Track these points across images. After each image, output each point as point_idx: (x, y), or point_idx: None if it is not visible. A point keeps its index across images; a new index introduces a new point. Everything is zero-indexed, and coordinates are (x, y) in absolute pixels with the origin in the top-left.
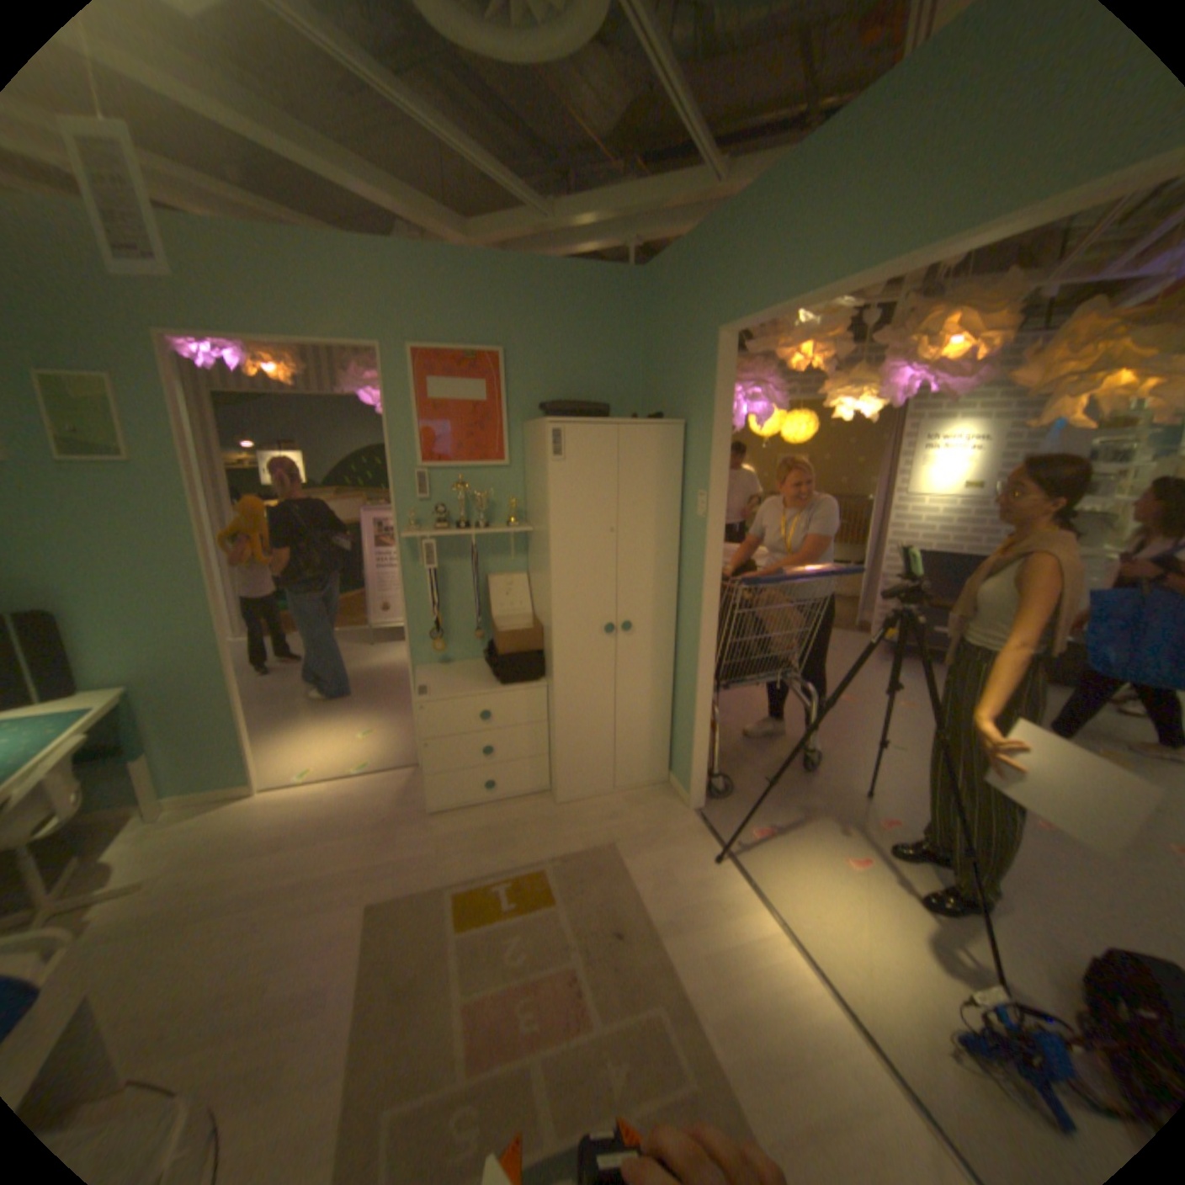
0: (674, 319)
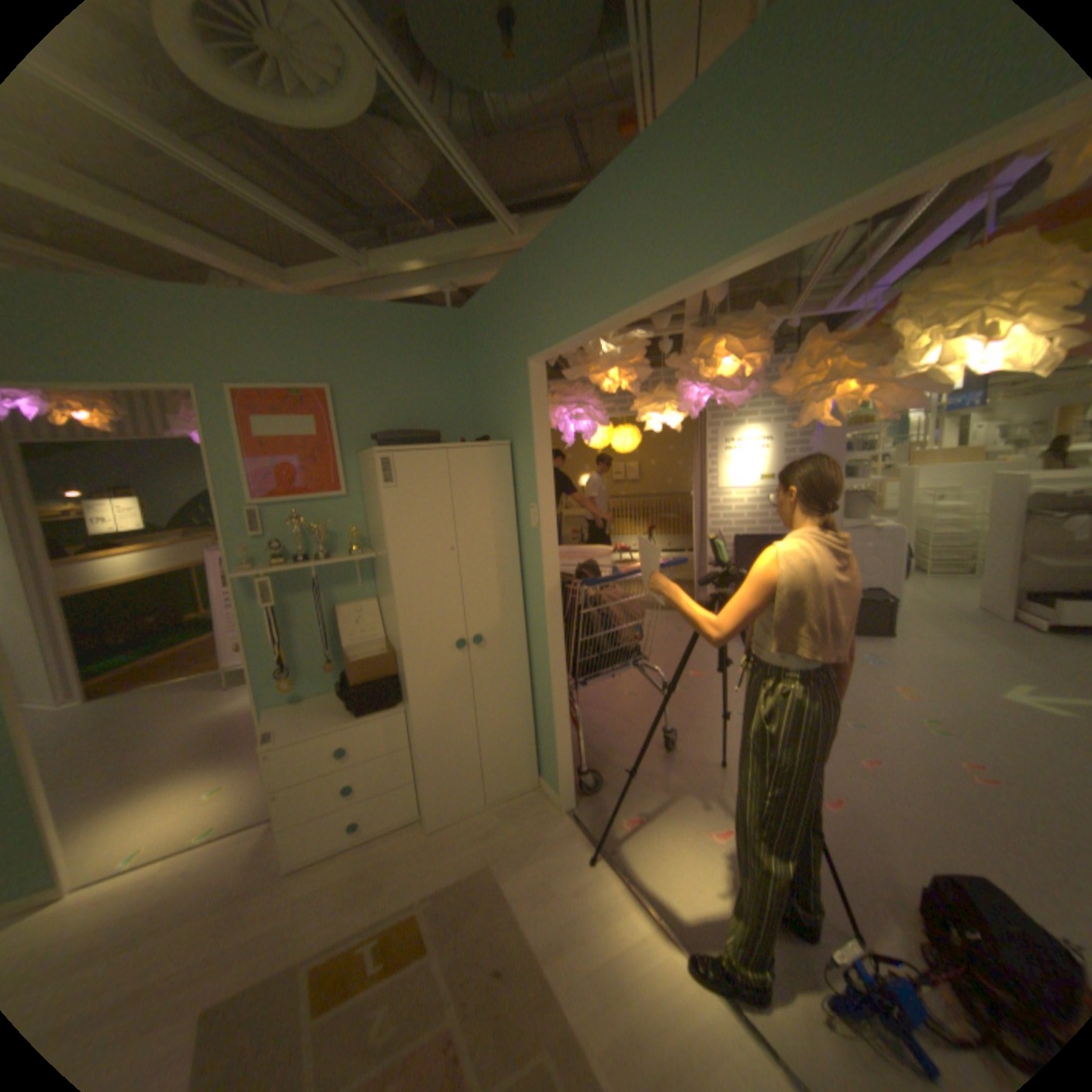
0: (490, 353)
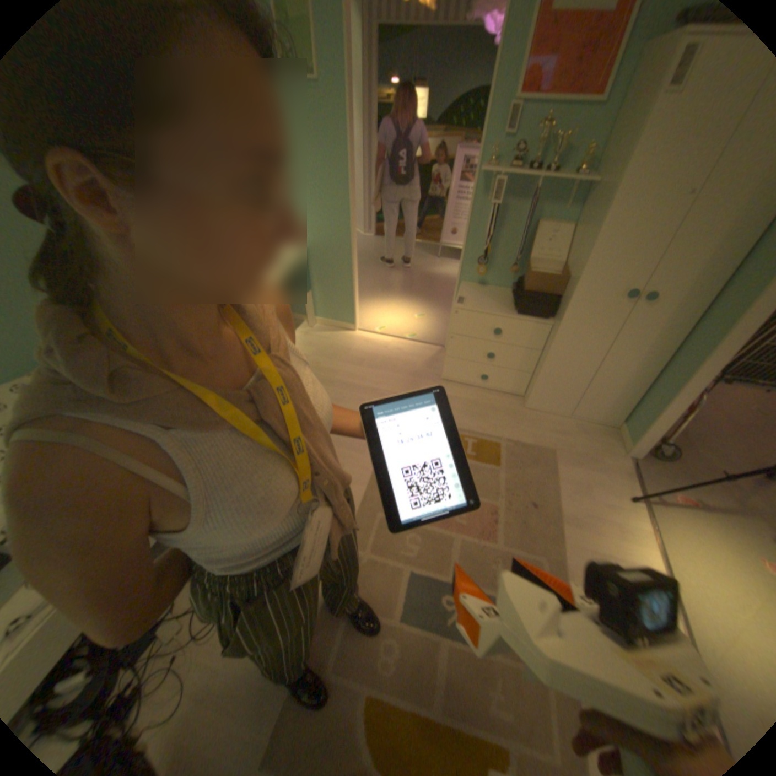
0: None
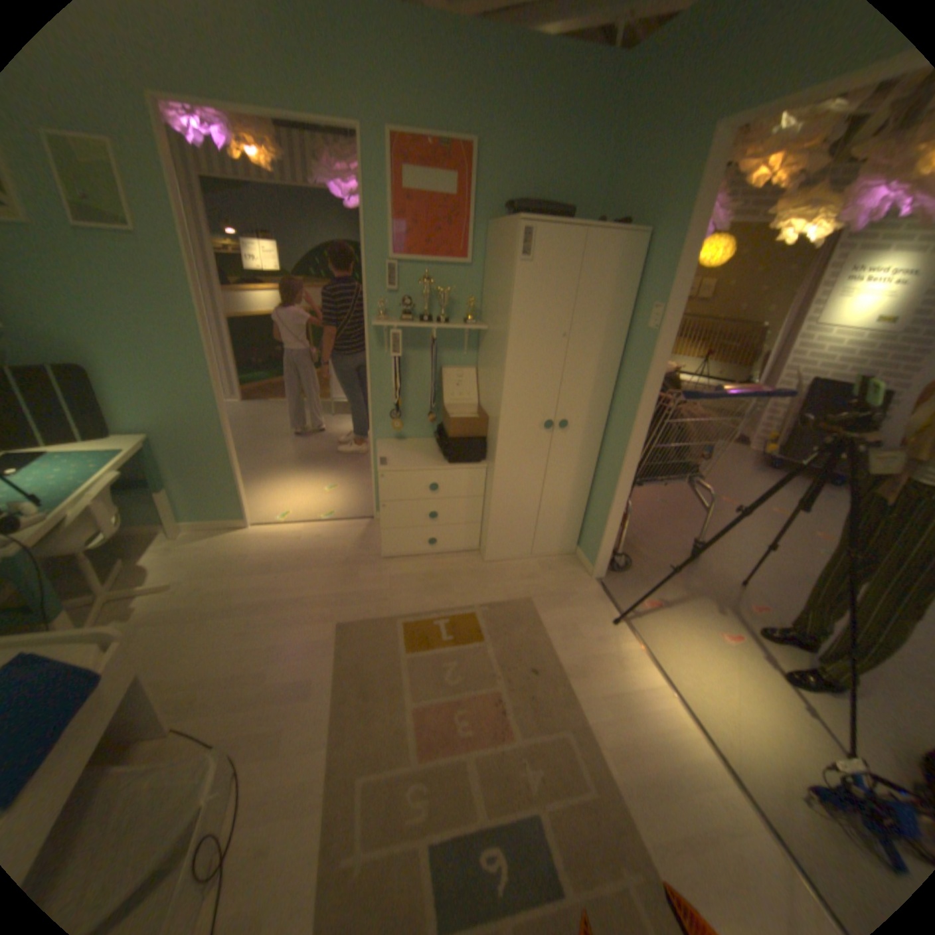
0: (658, 112)
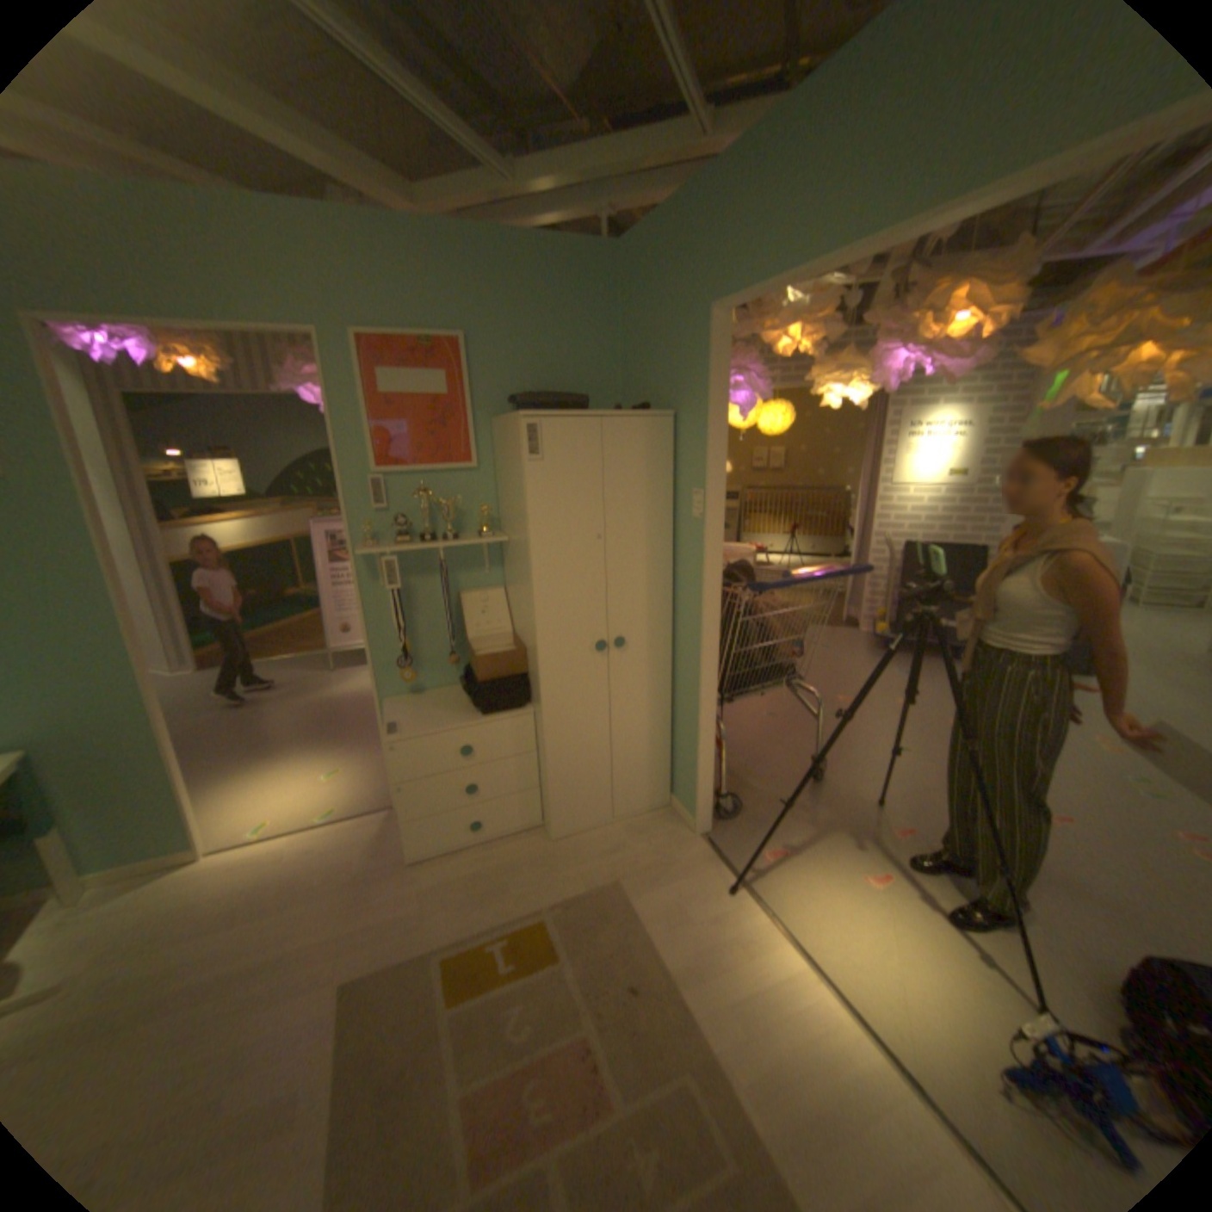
0: (657, 297)
